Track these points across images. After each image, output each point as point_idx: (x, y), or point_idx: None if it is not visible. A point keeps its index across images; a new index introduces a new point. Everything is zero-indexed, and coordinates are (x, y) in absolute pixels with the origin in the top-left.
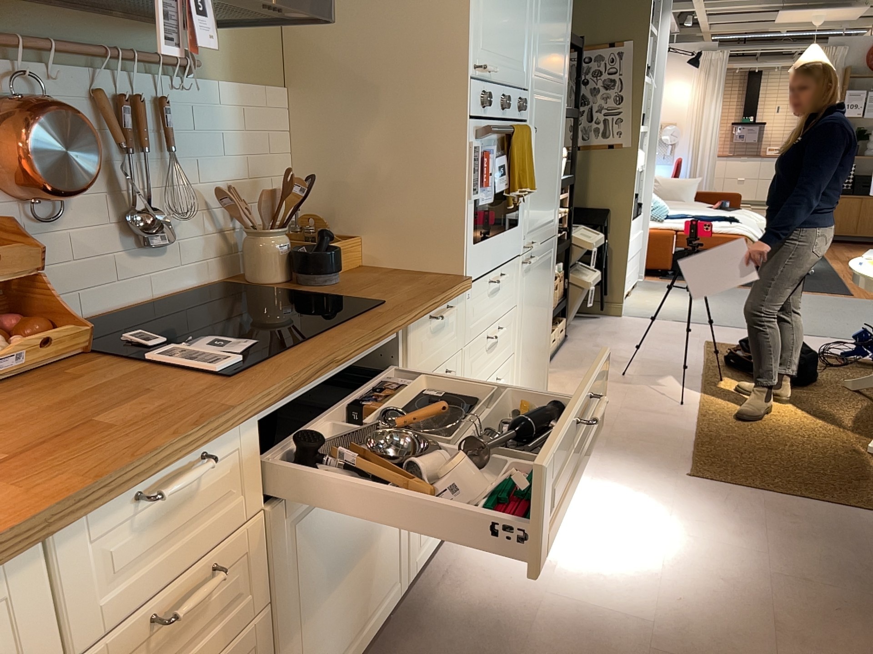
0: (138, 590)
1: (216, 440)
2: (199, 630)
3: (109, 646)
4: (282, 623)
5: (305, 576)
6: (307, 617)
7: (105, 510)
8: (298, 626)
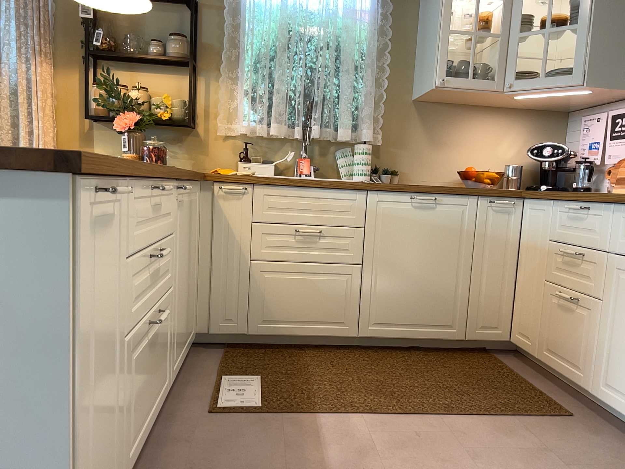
0: (566, 237)
1: (591, 203)
2: (578, 274)
3: (558, 247)
4: (607, 321)
5: (624, 315)
6: (620, 340)
7: (564, 204)
8: (615, 338)
